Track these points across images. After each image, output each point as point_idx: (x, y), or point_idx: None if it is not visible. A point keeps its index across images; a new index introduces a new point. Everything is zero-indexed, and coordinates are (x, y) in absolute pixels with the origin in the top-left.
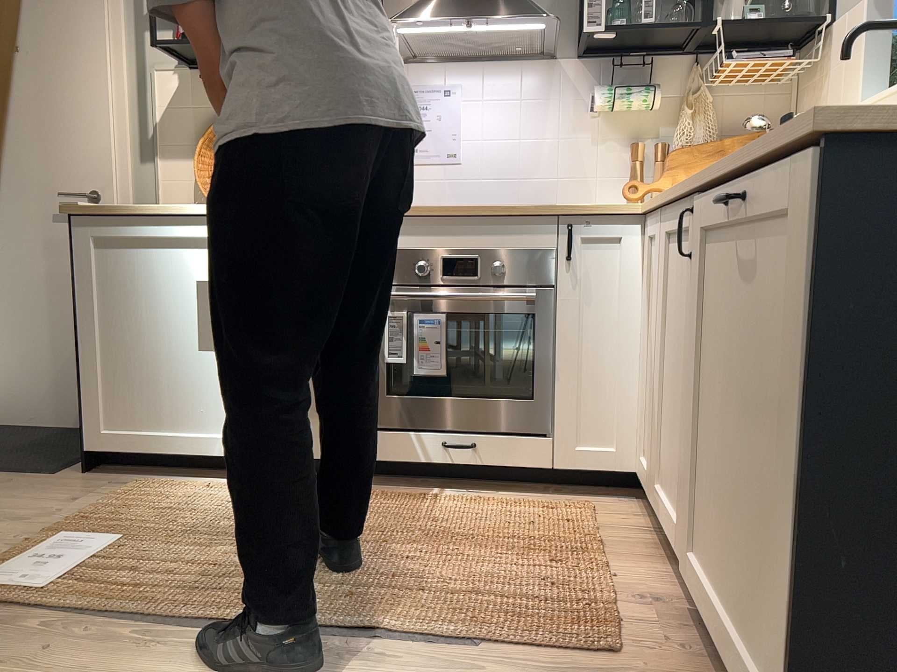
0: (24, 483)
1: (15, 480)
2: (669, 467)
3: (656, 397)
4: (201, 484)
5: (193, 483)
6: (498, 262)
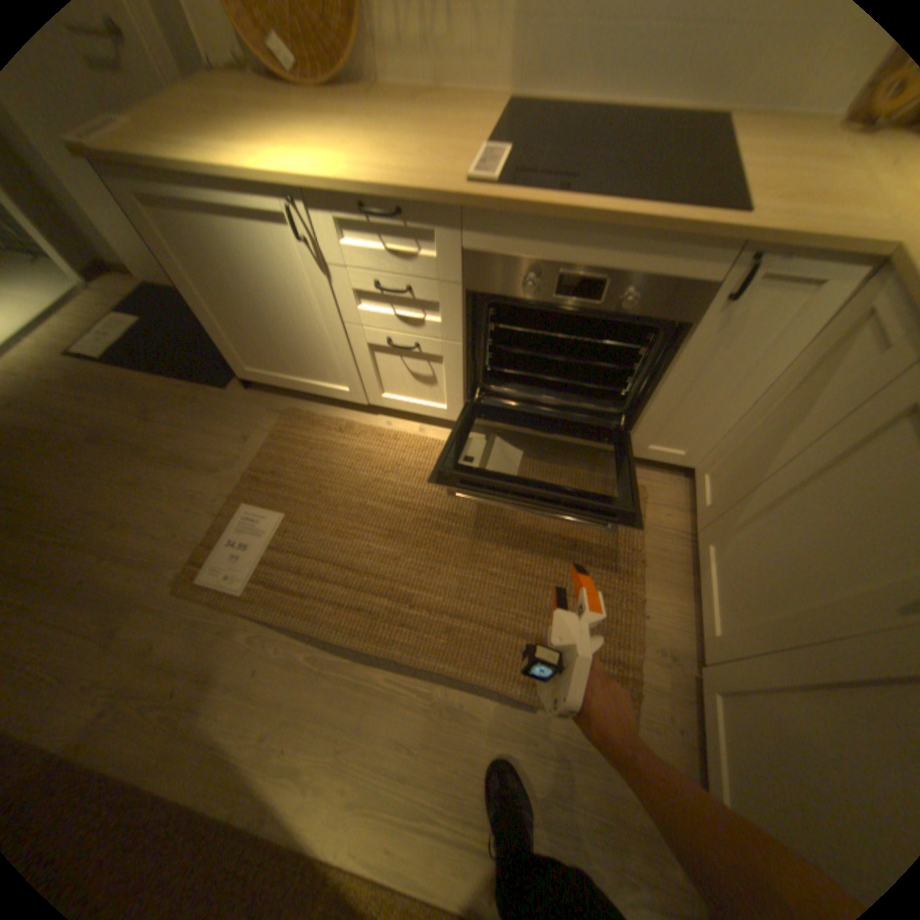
0: (206, 402)
1: (199, 397)
2: (728, 558)
3: (750, 490)
4: (334, 418)
5: (328, 414)
6: (629, 285)
